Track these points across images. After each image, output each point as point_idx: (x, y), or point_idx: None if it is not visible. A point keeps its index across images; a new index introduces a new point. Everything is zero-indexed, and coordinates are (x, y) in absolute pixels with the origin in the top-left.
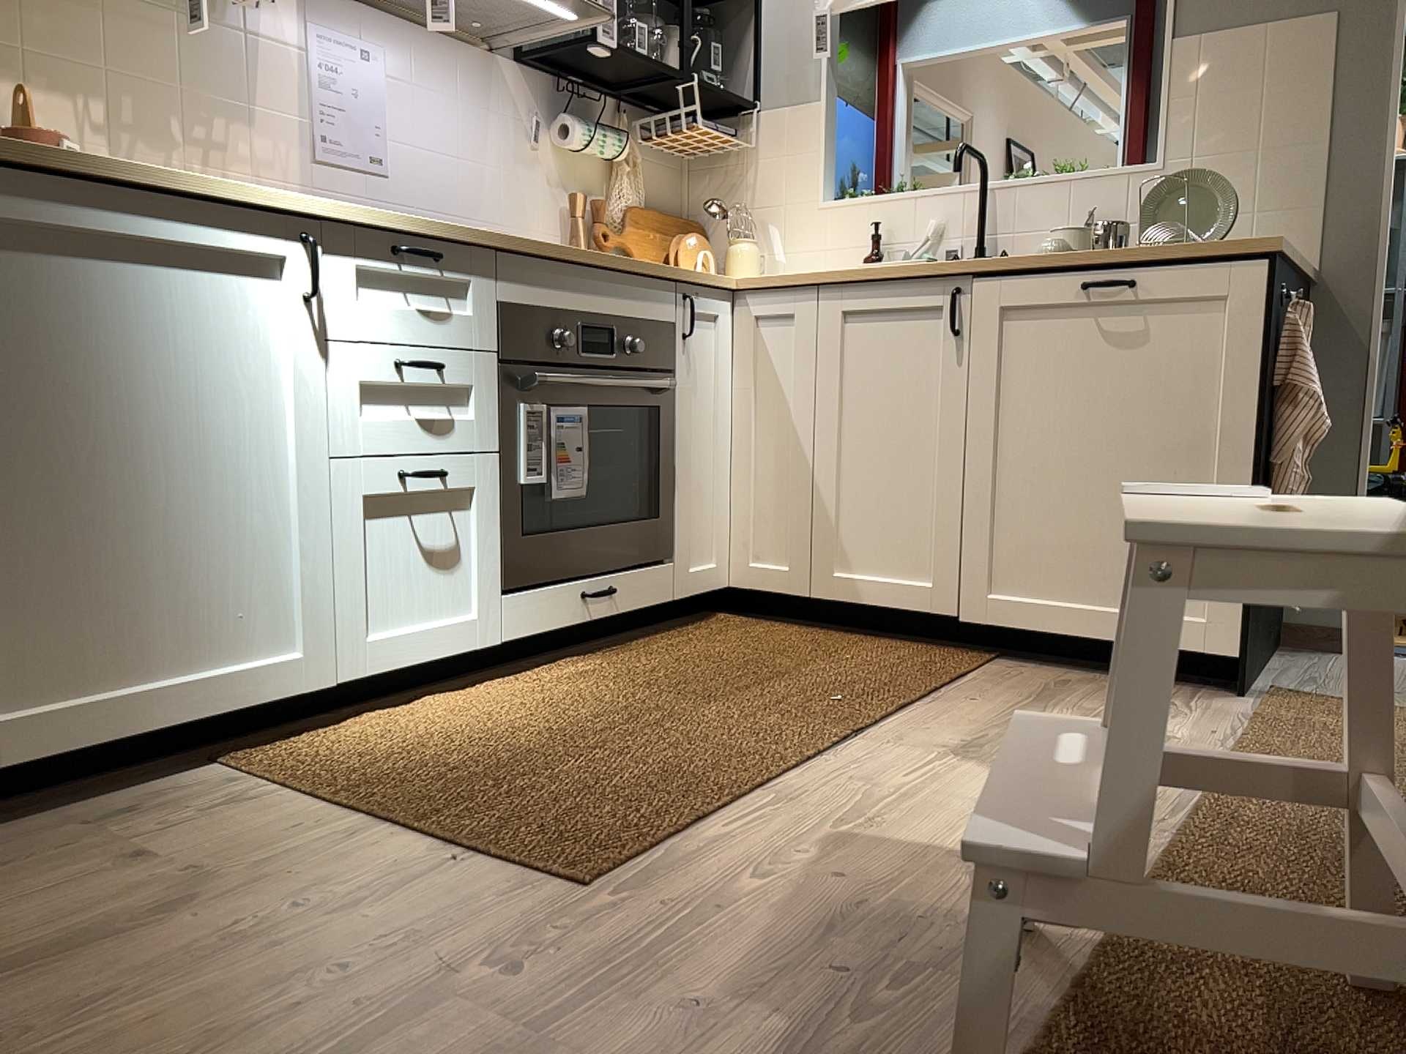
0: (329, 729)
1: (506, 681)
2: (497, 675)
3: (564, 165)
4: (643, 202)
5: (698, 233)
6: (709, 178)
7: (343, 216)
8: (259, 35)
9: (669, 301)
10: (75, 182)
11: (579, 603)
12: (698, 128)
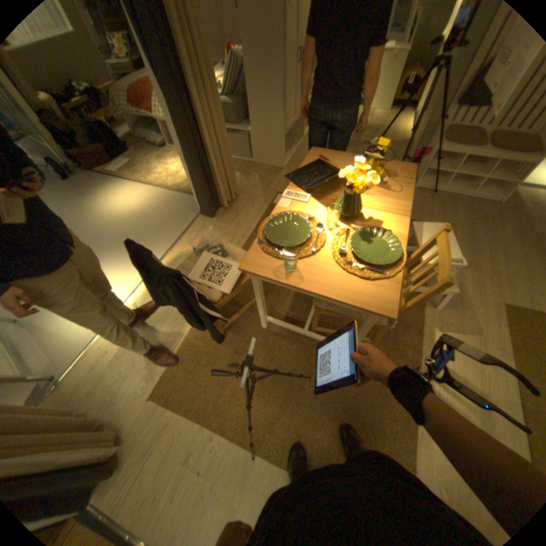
0: None
1: None
2: None
3: None
4: None
5: None
6: None
7: None
8: None
9: None
10: None
11: None
12: None
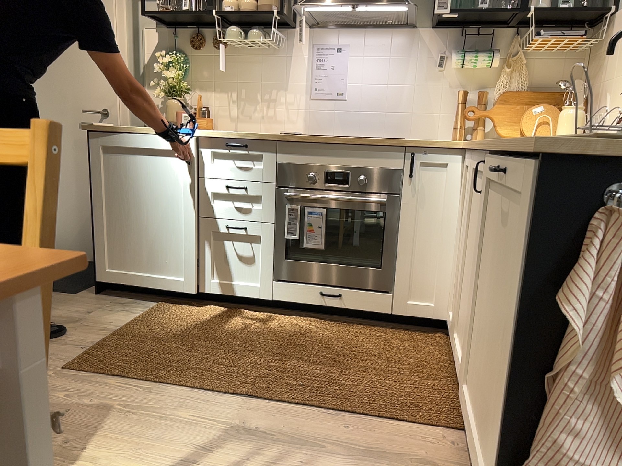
0: (201, 306)
1: (278, 317)
2: (284, 314)
3: (461, 75)
4: (528, 86)
5: (560, 103)
6: (592, 63)
7: (202, 134)
8: (290, 53)
9: (398, 159)
10: (124, 134)
11: (318, 297)
12: (533, 40)
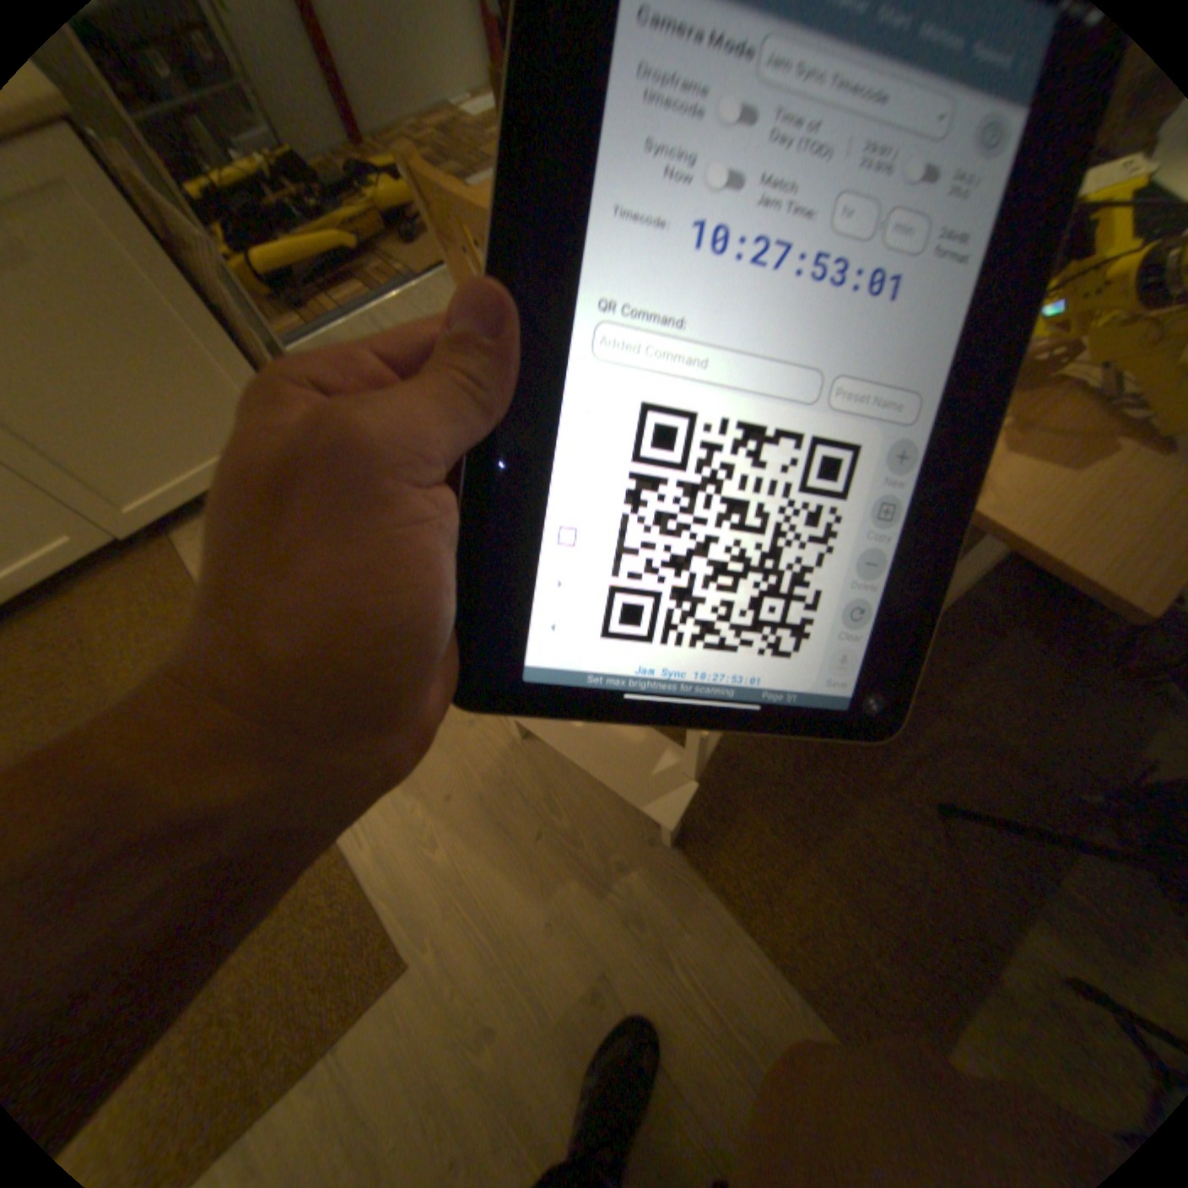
0: None
1: None
2: None
3: None
4: None
5: None
6: None
7: None
8: None
9: None
10: None
11: None
12: None
